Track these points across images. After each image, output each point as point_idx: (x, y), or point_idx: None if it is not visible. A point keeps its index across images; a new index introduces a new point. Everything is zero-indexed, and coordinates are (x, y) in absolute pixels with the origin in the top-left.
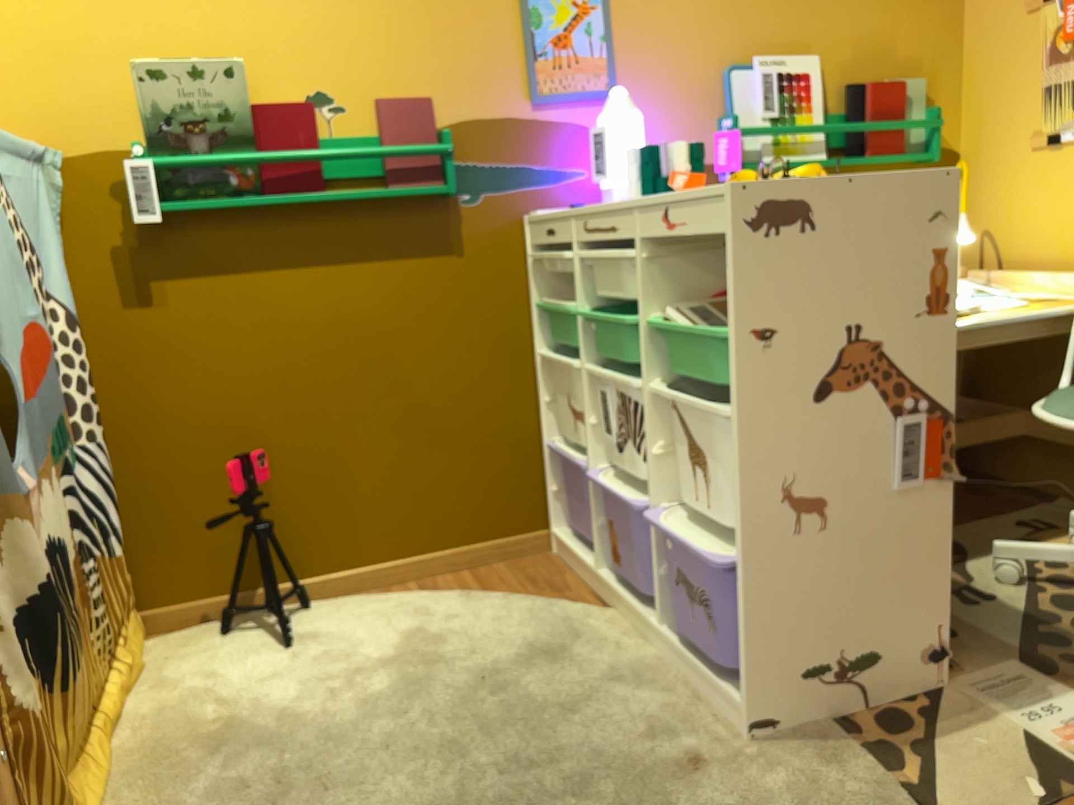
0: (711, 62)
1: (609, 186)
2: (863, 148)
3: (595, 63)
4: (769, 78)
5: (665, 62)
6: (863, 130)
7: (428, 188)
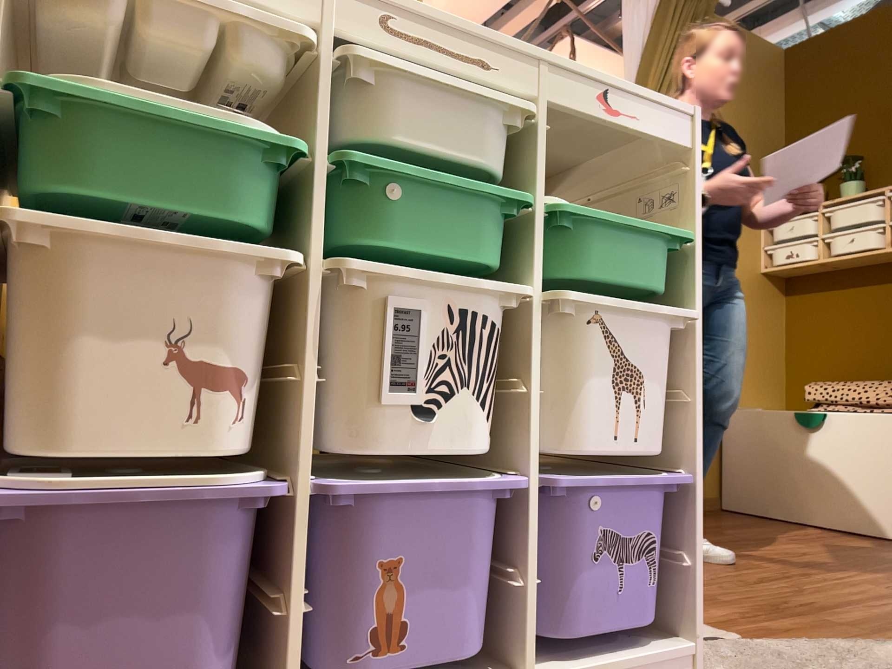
0: None
1: None
2: None
3: None
4: None
5: None
6: None
7: None
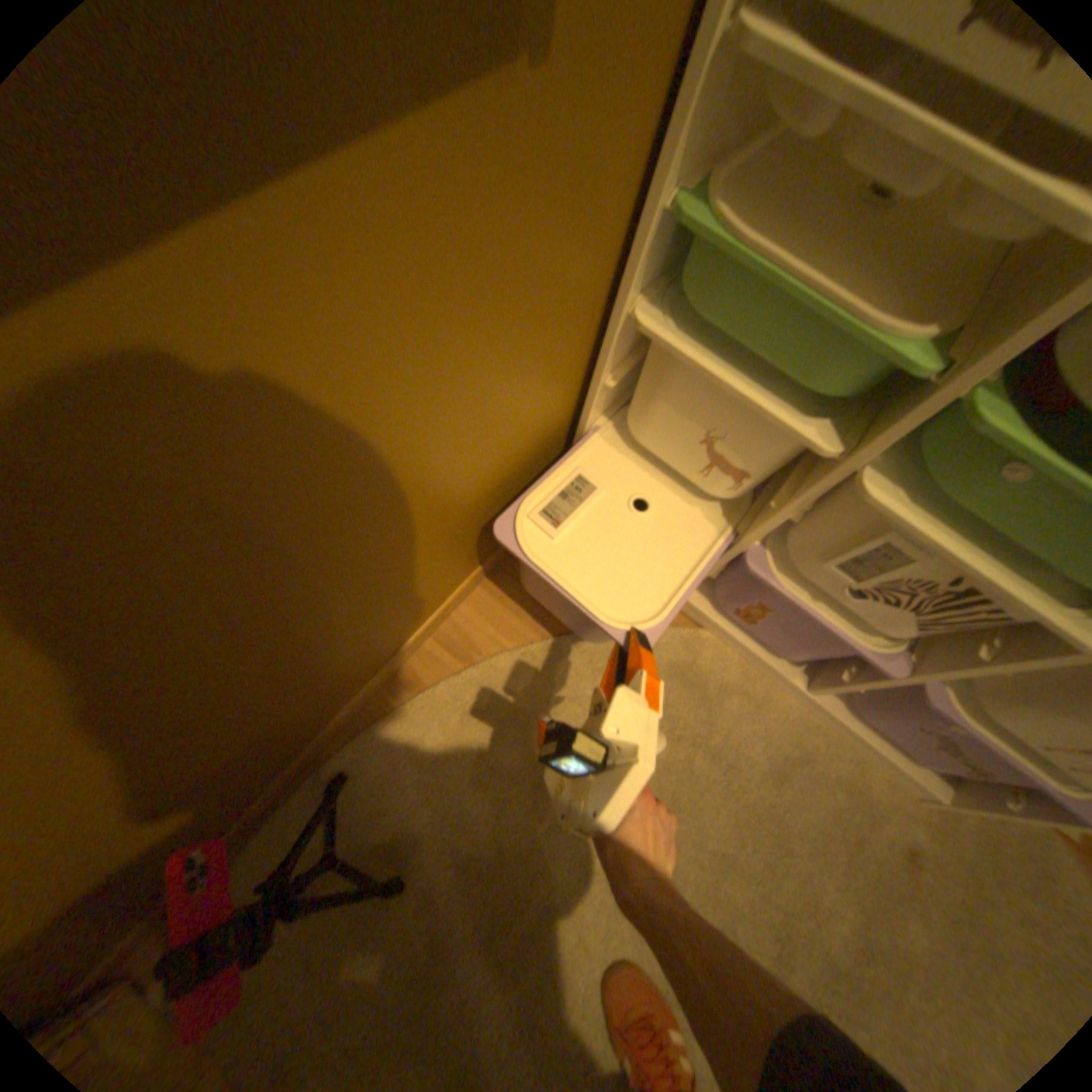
0: None
1: None
2: None
3: None
4: None
5: None
6: None
7: None
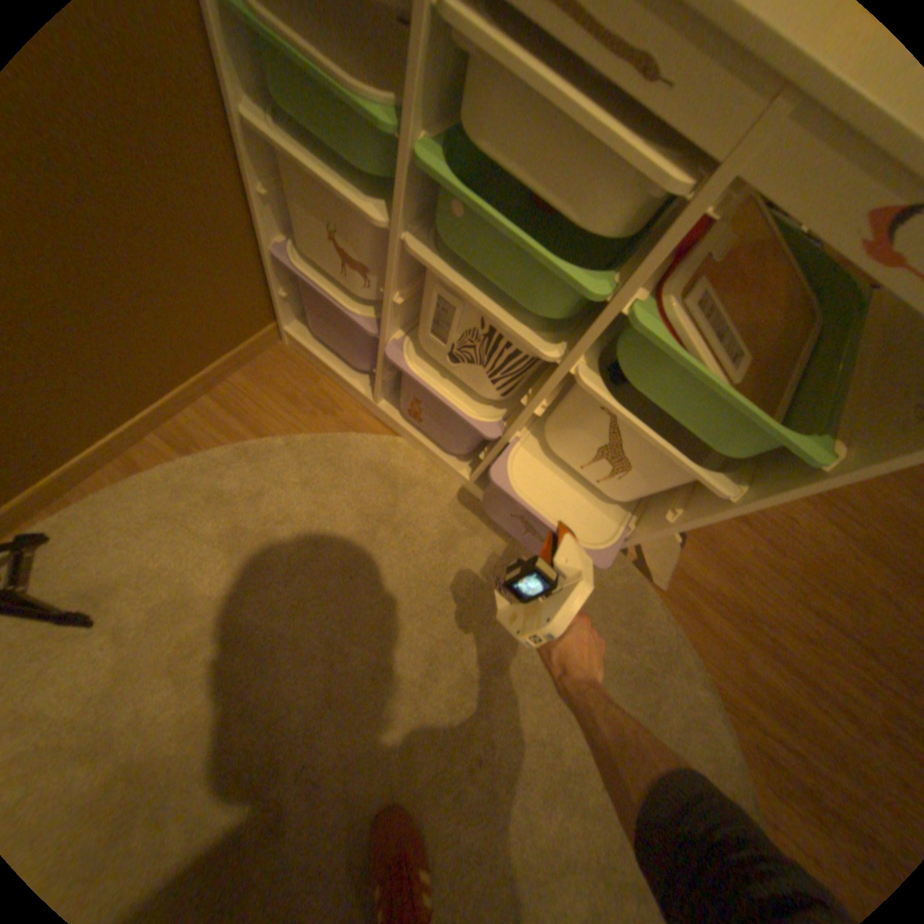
0: None
1: None
2: None
3: None
4: None
5: None
6: None
7: None
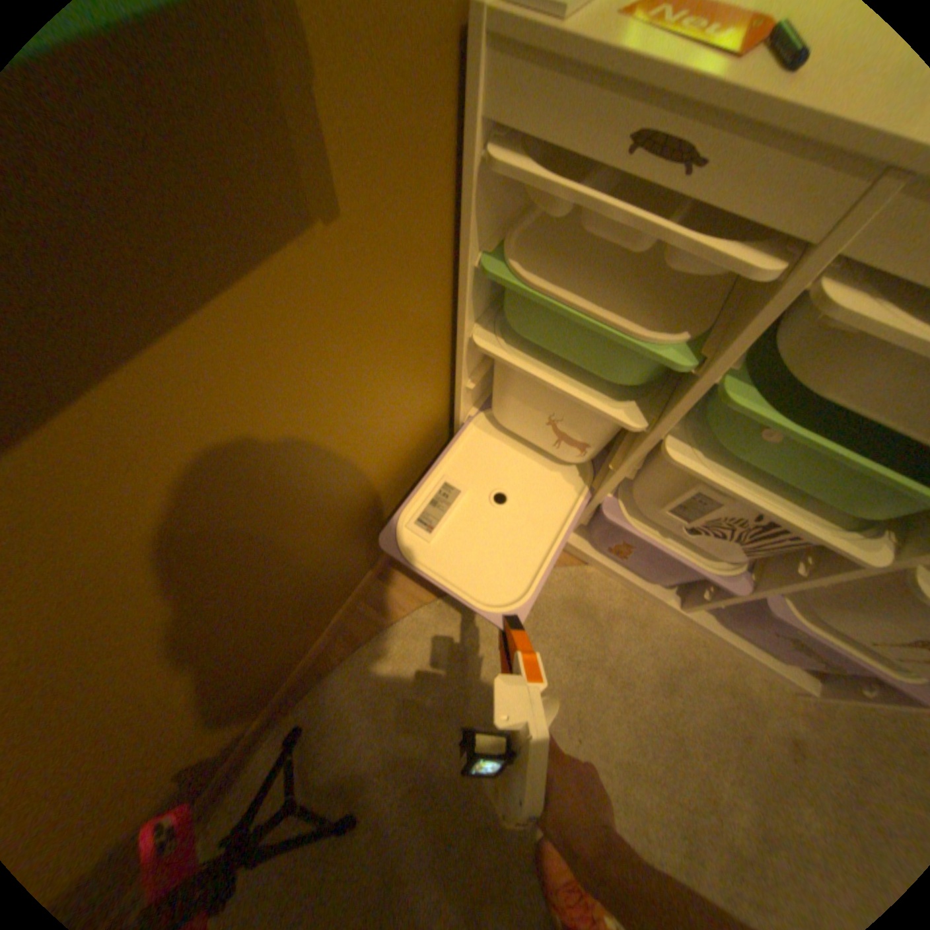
0: None
1: None
2: None
3: None
4: None
5: None
6: None
7: None
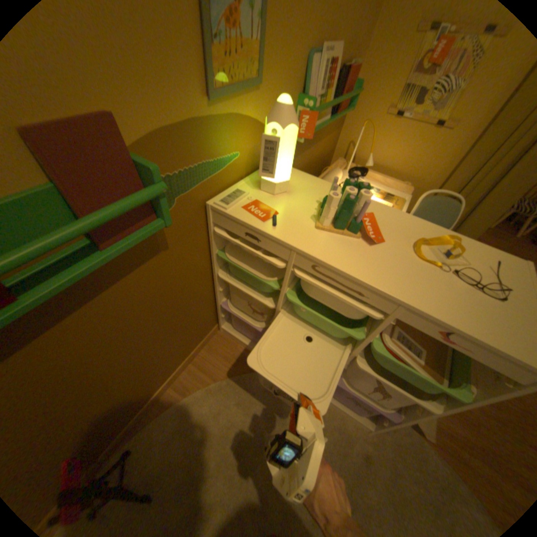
0: (307, 43)
1: (269, 178)
2: (339, 106)
3: (254, 46)
4: (329, 62)
5: (288, 44)
6: (342, 95)
7: (149, 233)
